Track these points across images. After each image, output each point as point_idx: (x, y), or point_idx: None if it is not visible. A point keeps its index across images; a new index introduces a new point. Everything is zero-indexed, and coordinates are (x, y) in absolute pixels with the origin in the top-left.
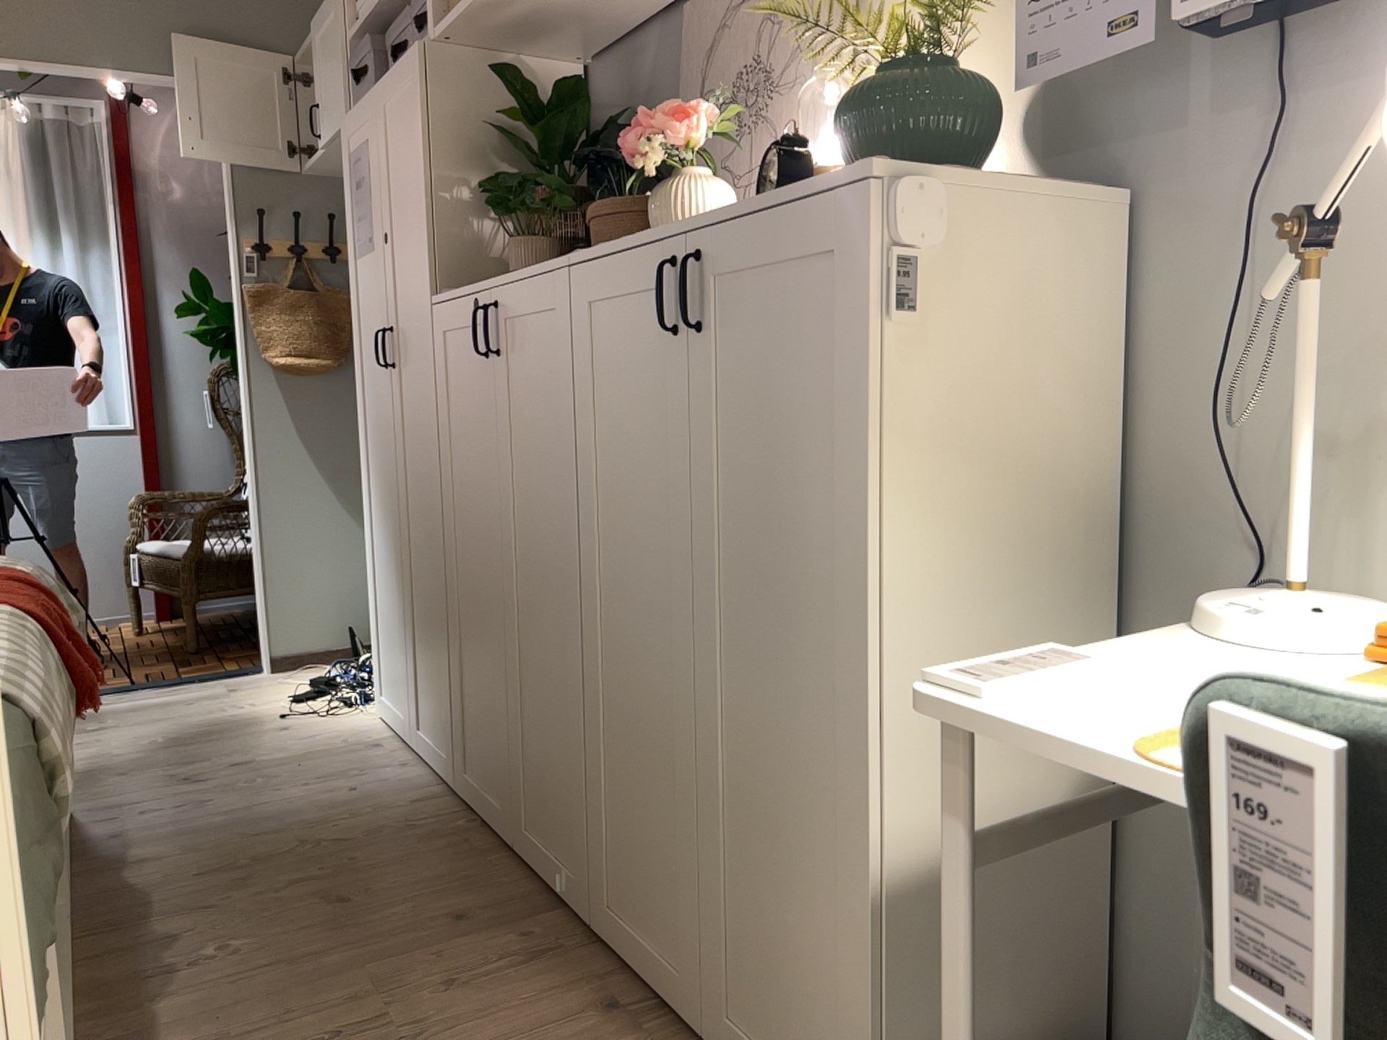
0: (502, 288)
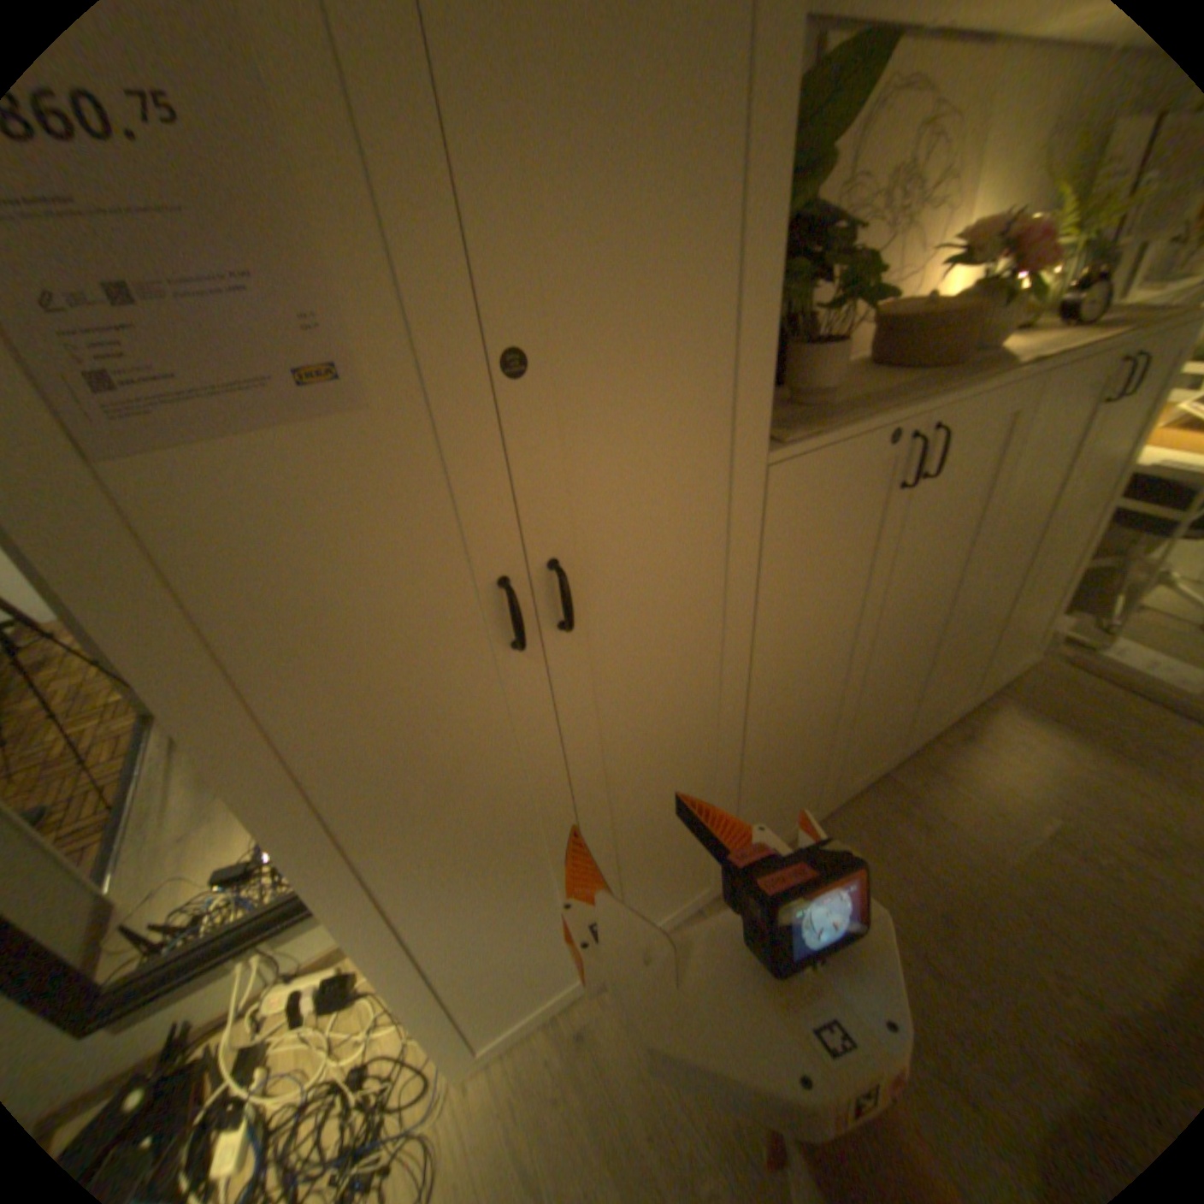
0: (960, 406)
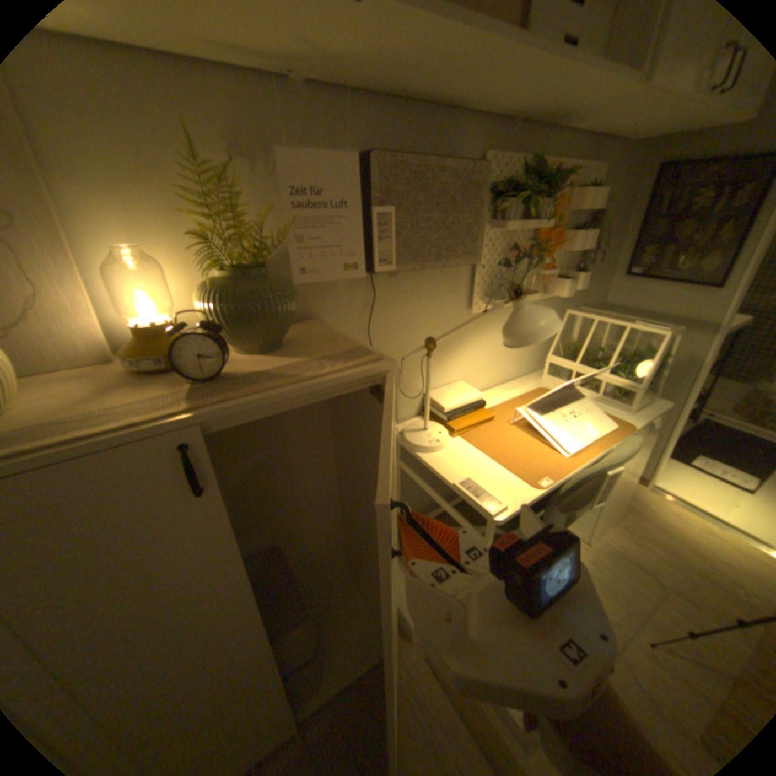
0: None
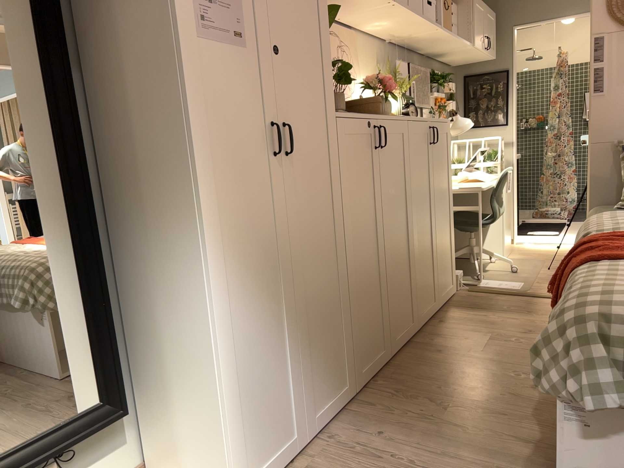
0: (382, 119)
